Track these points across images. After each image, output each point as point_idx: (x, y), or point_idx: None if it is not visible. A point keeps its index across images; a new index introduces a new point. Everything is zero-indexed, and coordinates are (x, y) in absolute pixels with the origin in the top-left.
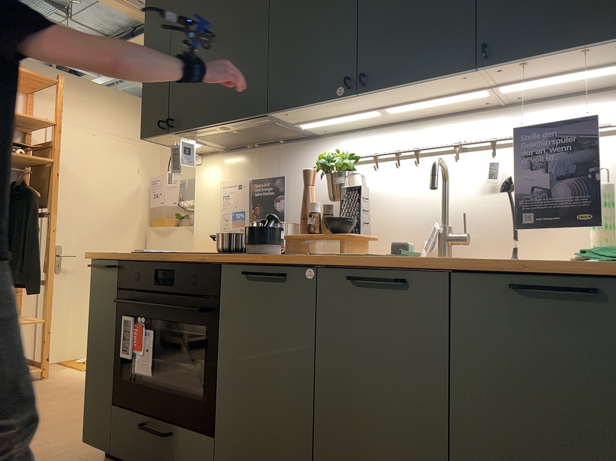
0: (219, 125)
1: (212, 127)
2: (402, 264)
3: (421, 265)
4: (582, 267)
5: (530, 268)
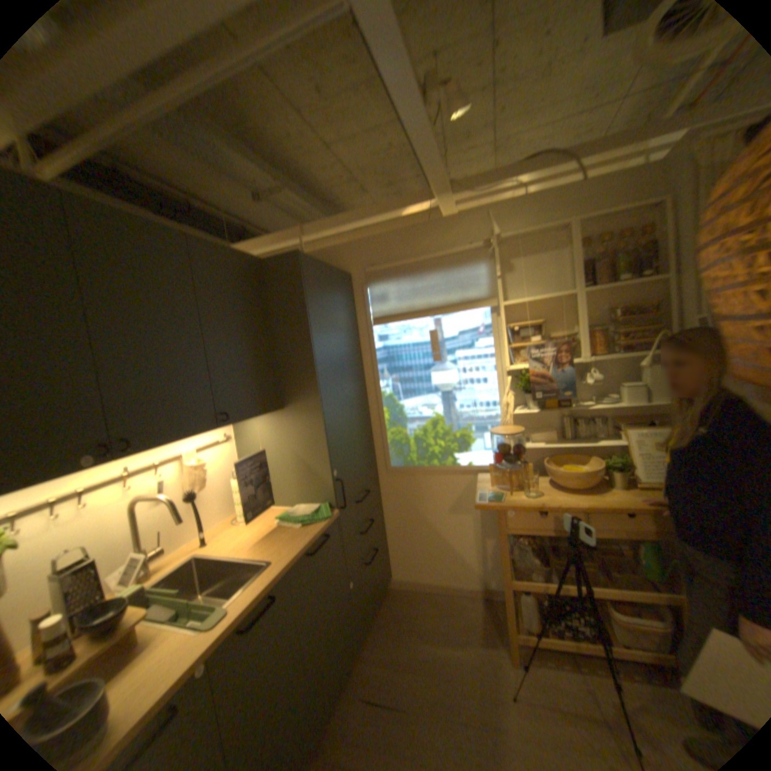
0: None
1: None
2: (268, 588)
3: (277, 579)
4: (324, 530)
5: (312, 543)
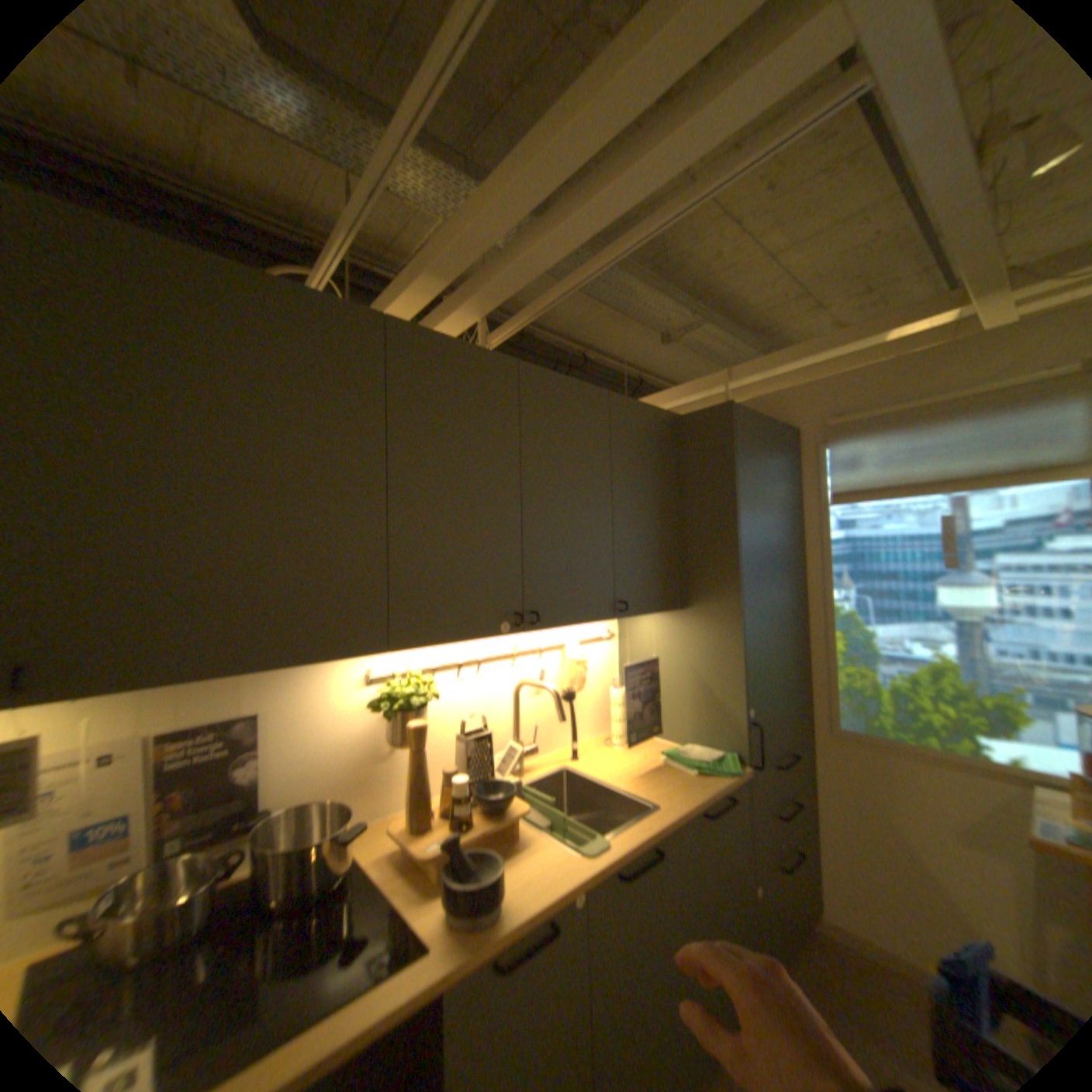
0: (240, 672)
1: (209, 677)
2: (658, 836)
3: (669, 830)
4: (731, 789)
5: (714, 800)
